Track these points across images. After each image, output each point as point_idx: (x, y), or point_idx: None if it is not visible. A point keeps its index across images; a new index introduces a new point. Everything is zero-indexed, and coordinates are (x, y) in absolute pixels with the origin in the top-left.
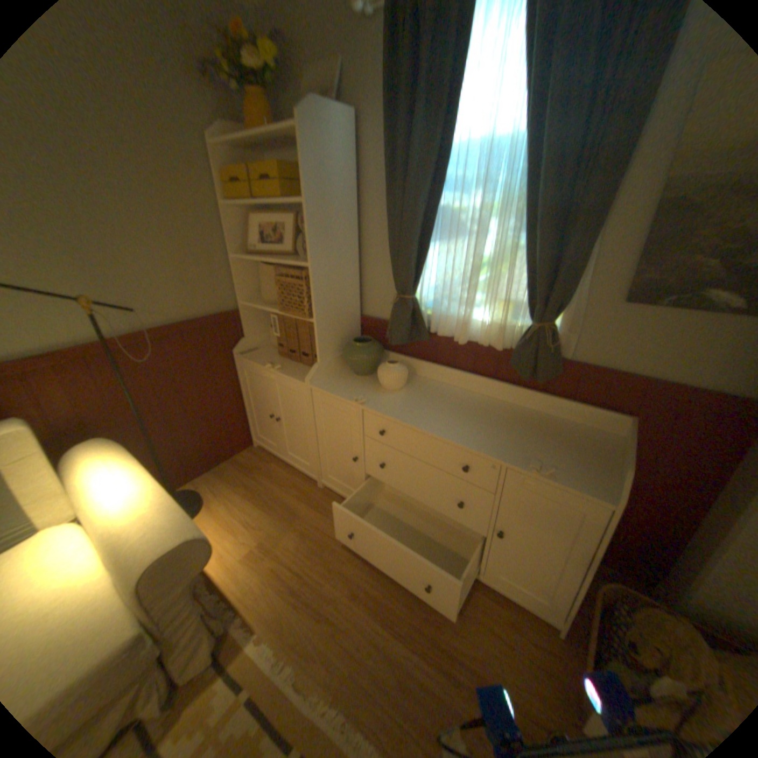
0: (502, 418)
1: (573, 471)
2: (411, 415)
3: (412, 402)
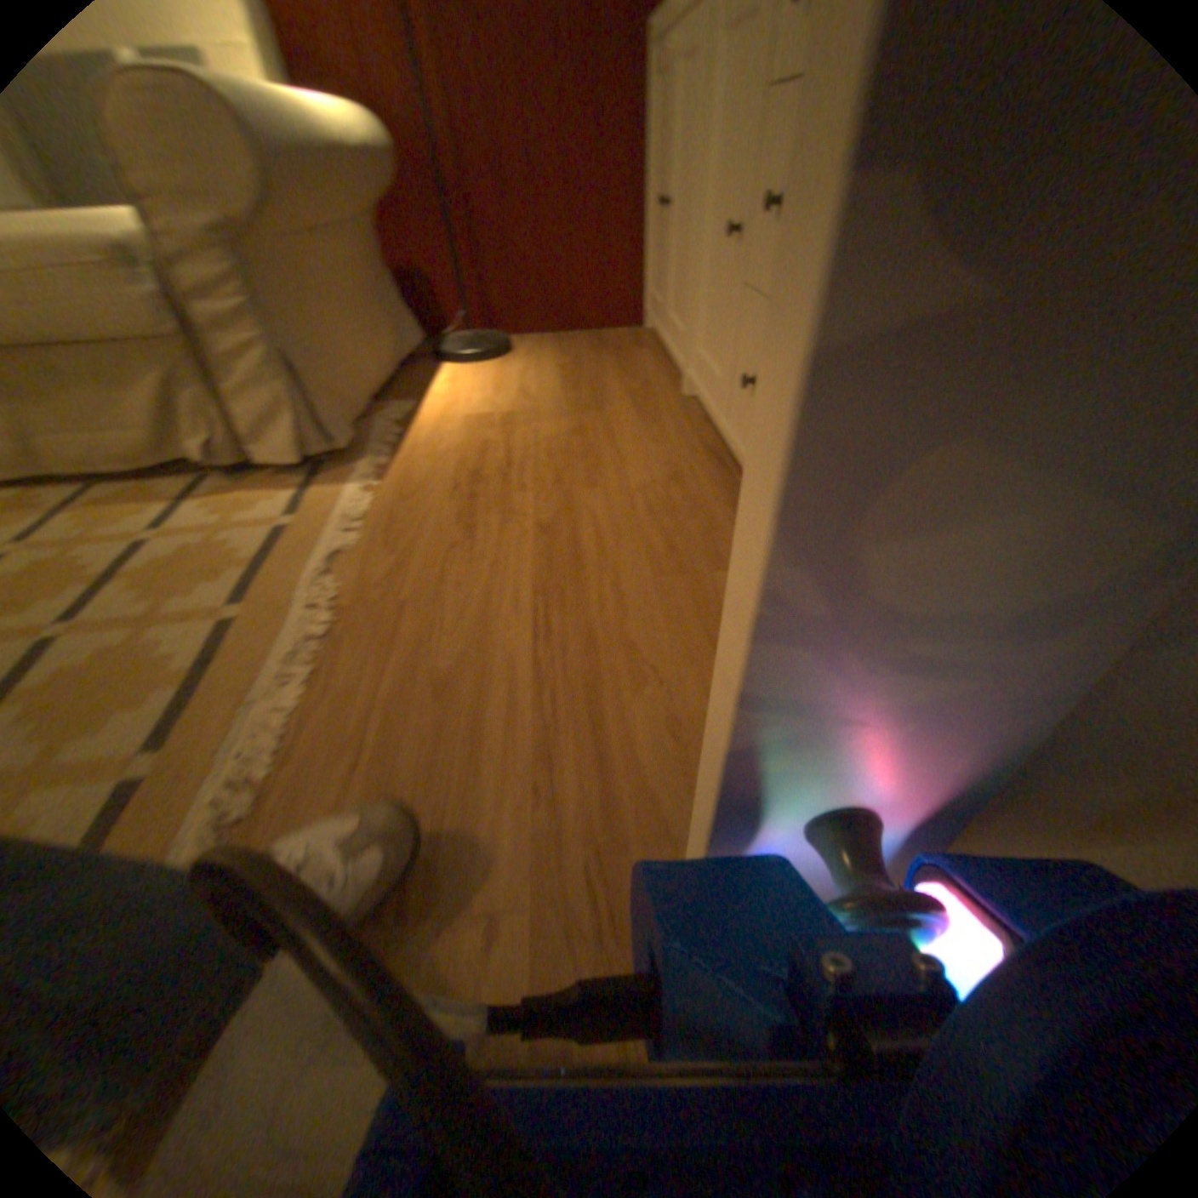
0: None
1: None
2: None
3: None
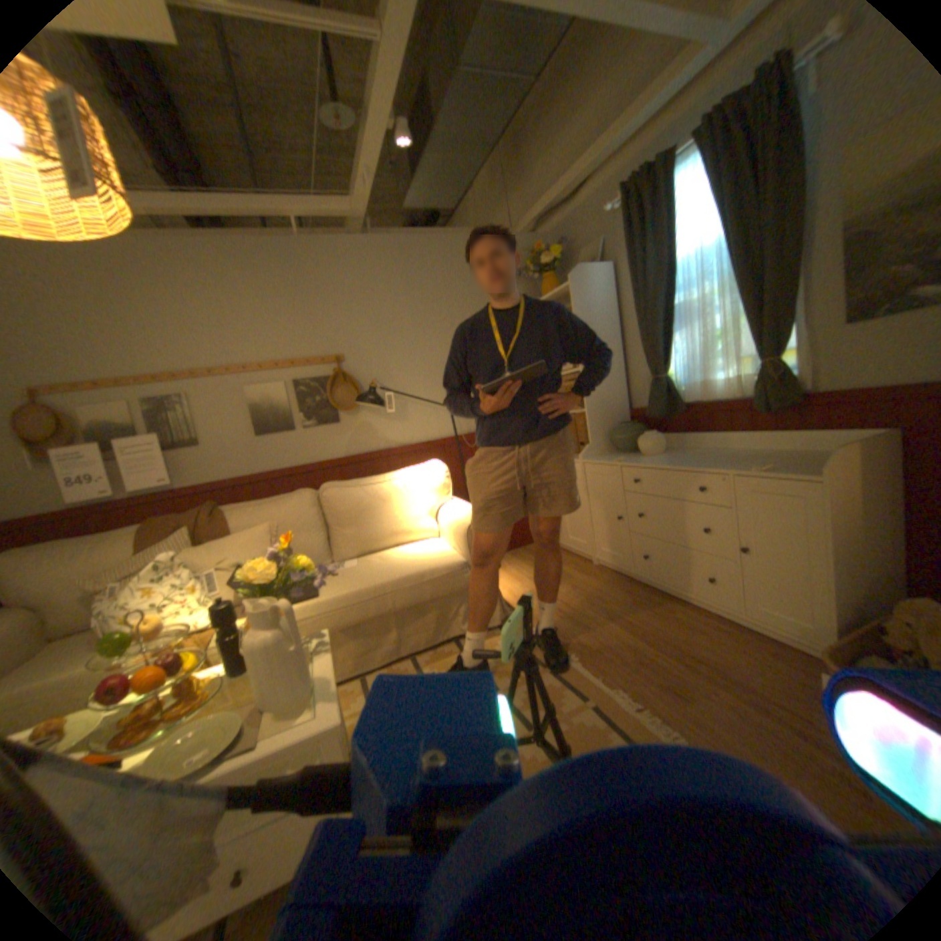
0: (751, 456)
1: (798, 468)
2: (660, 462)
3: (665, 458)
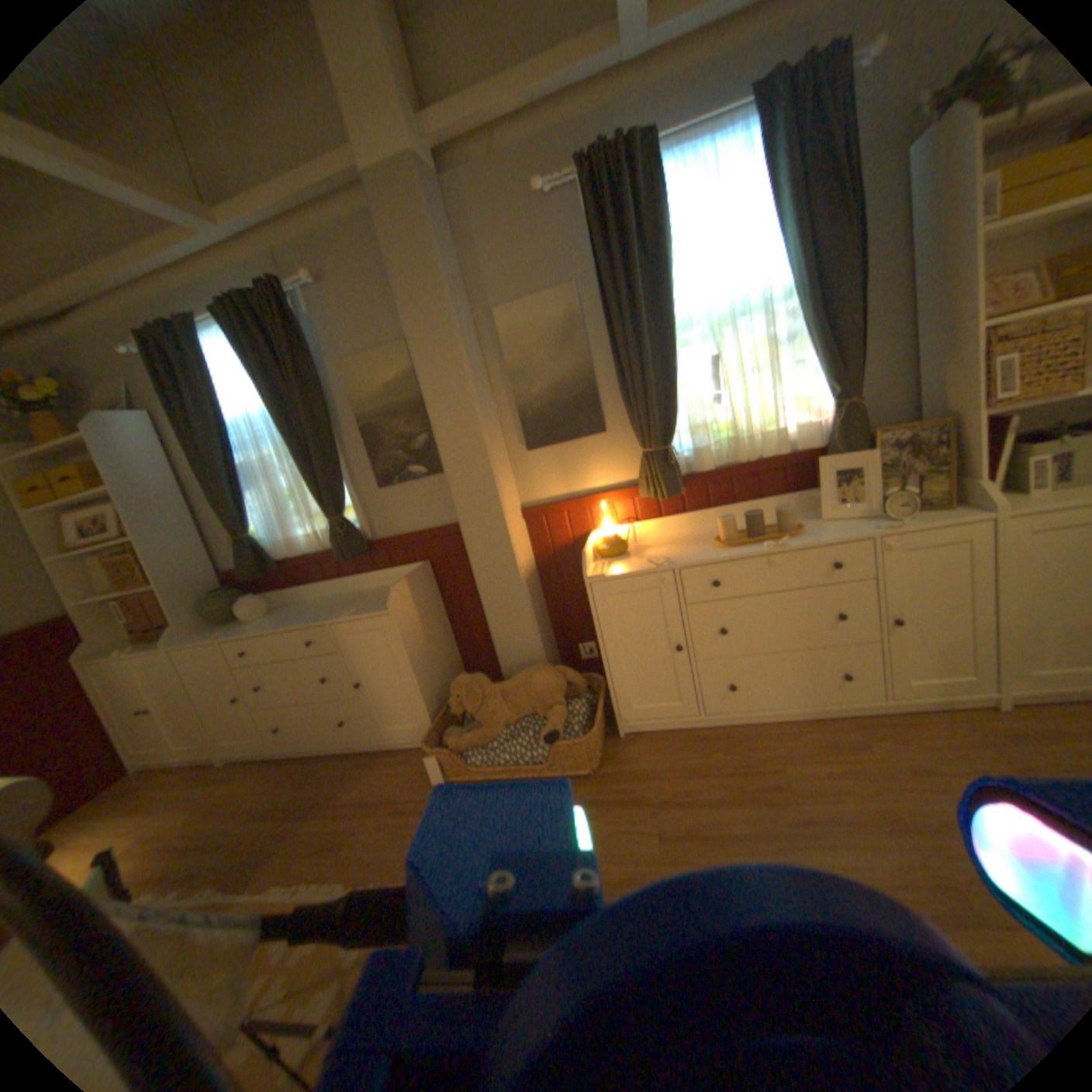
0: (342, 601)
1: (373, 606)
2: (261, 627)
3: (267, 621)
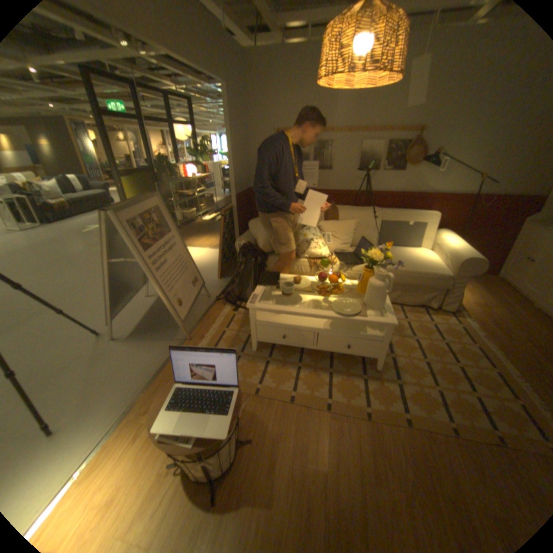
0: None
1: None
2: None
3: None
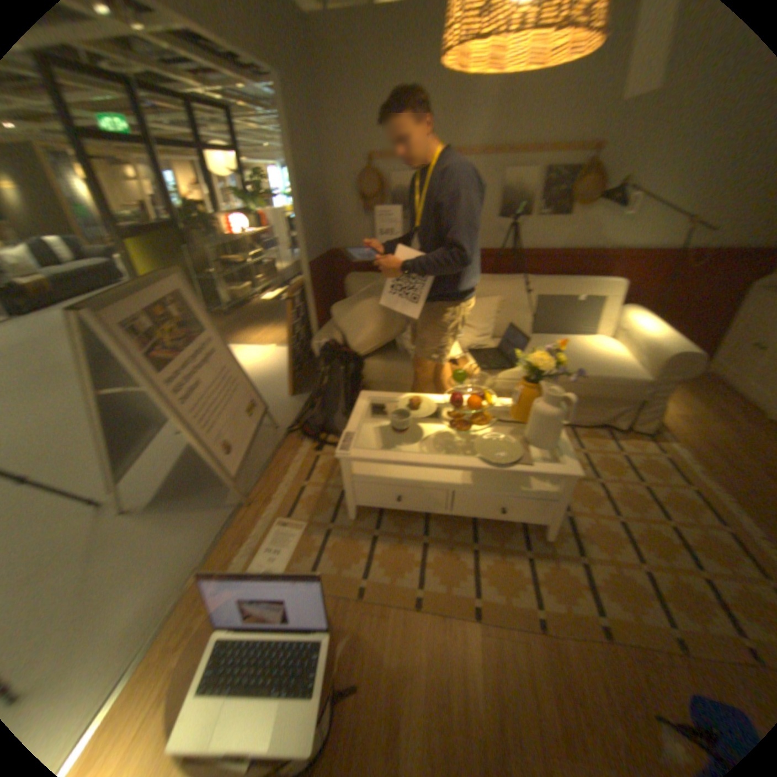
0: None
1: None
2: None
3: None
